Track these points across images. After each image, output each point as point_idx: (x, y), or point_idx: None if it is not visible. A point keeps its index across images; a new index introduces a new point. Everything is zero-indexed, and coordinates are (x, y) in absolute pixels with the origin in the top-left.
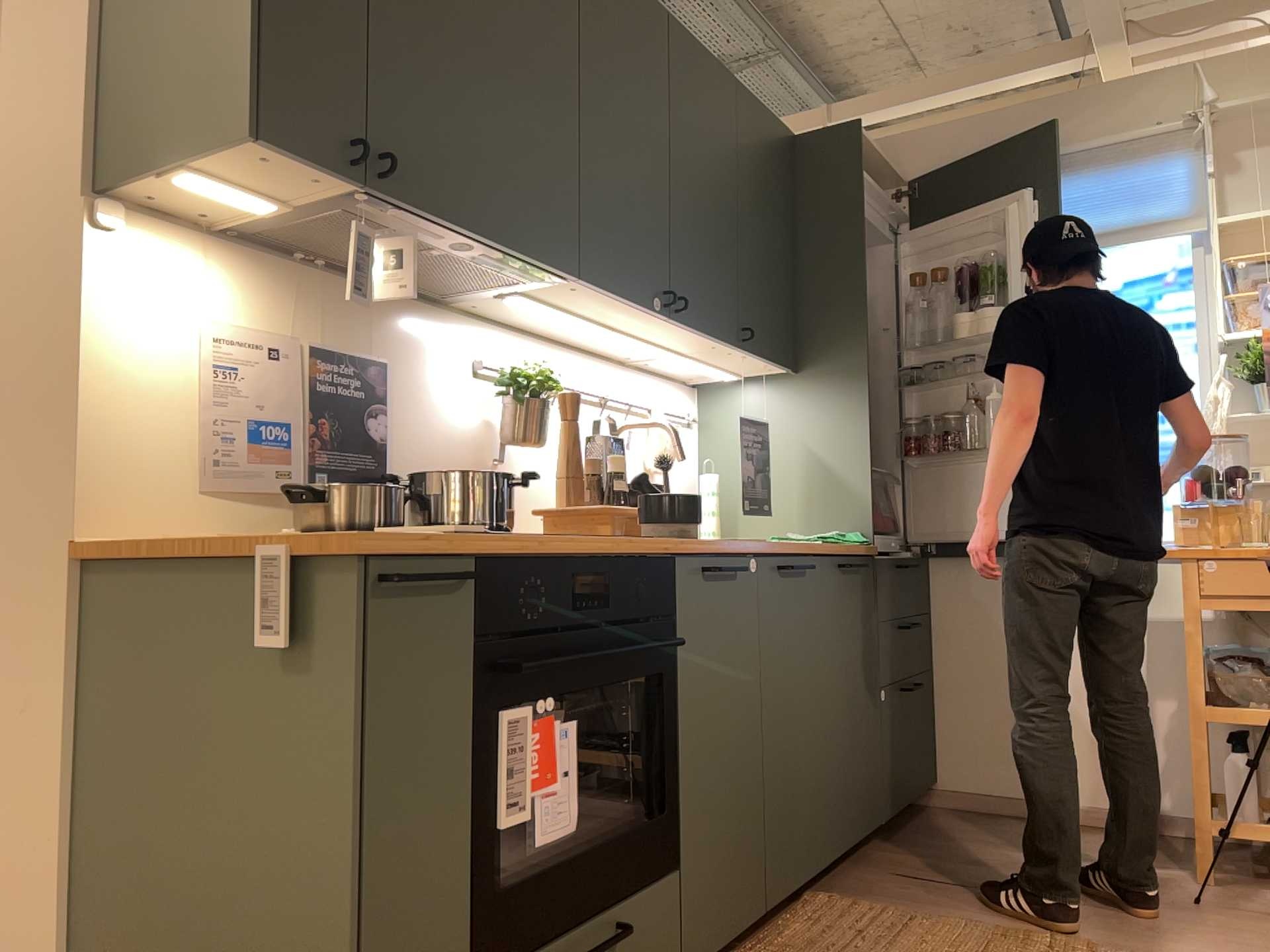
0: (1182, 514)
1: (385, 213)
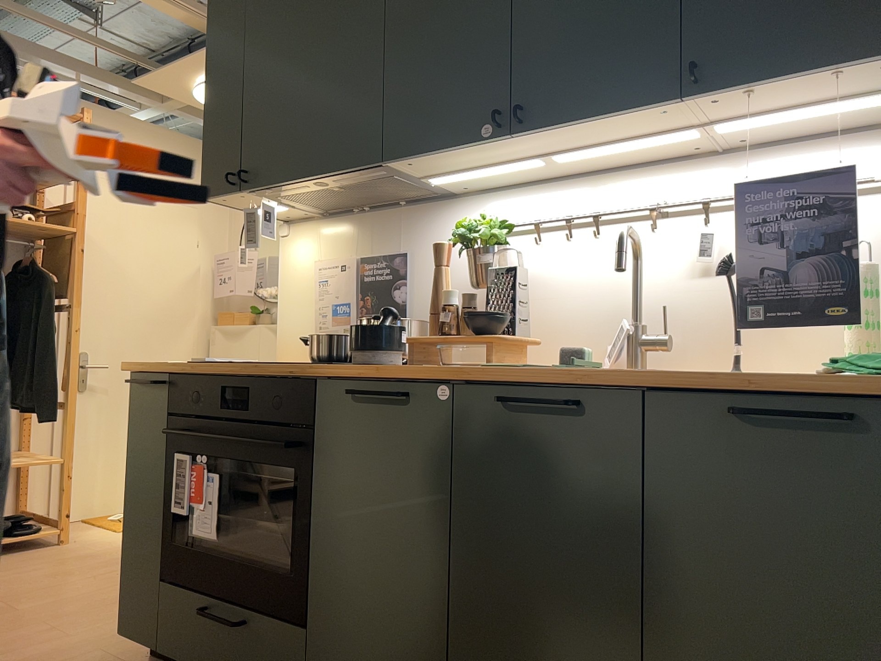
0: None
1: (273, 192)
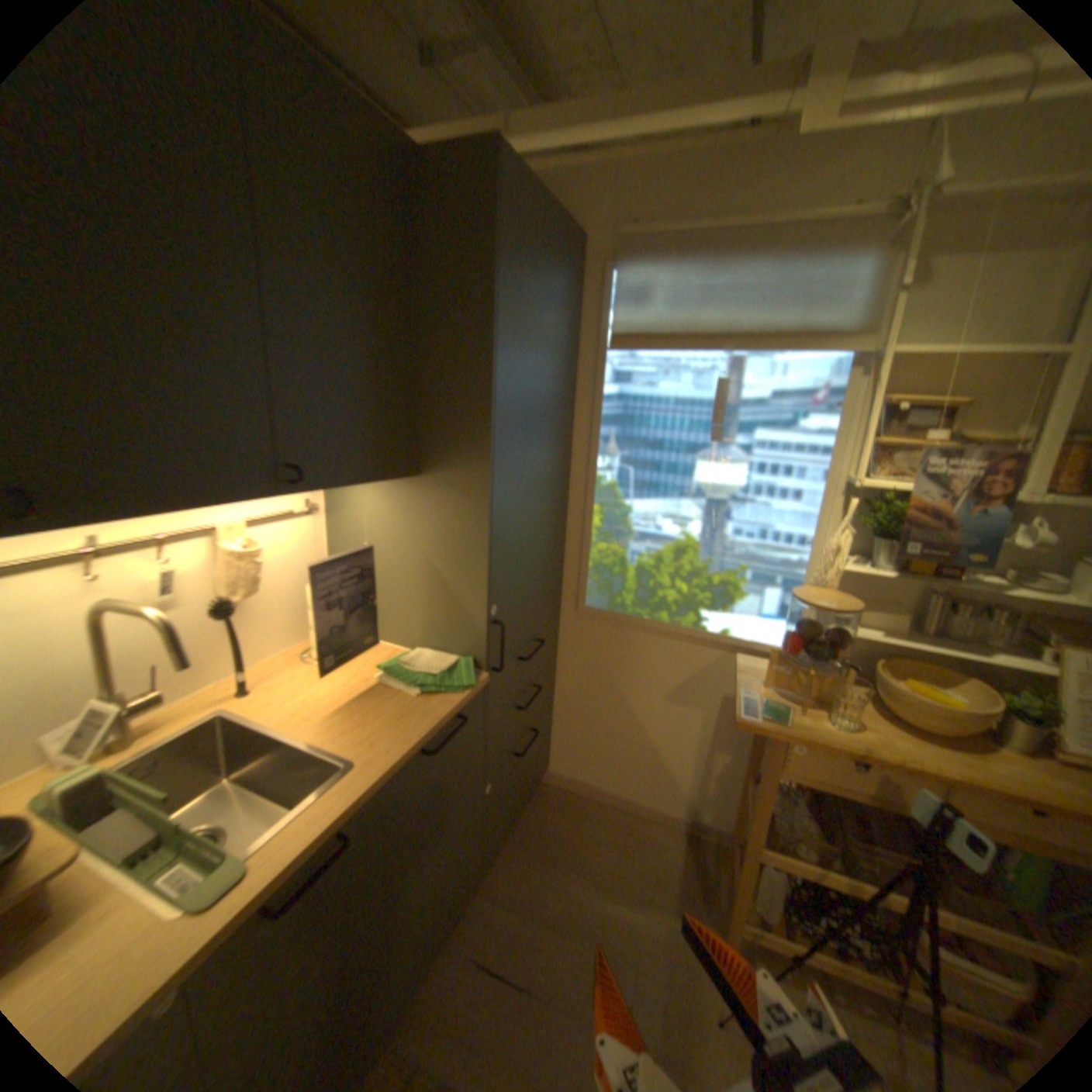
0: (781, 661)
1: None
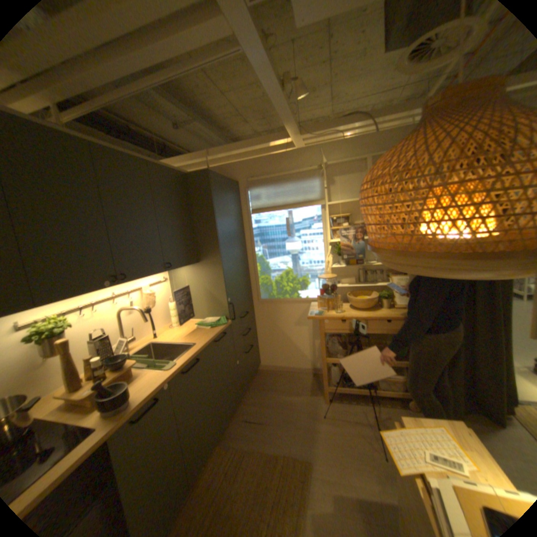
0: (320, 299)
1: None
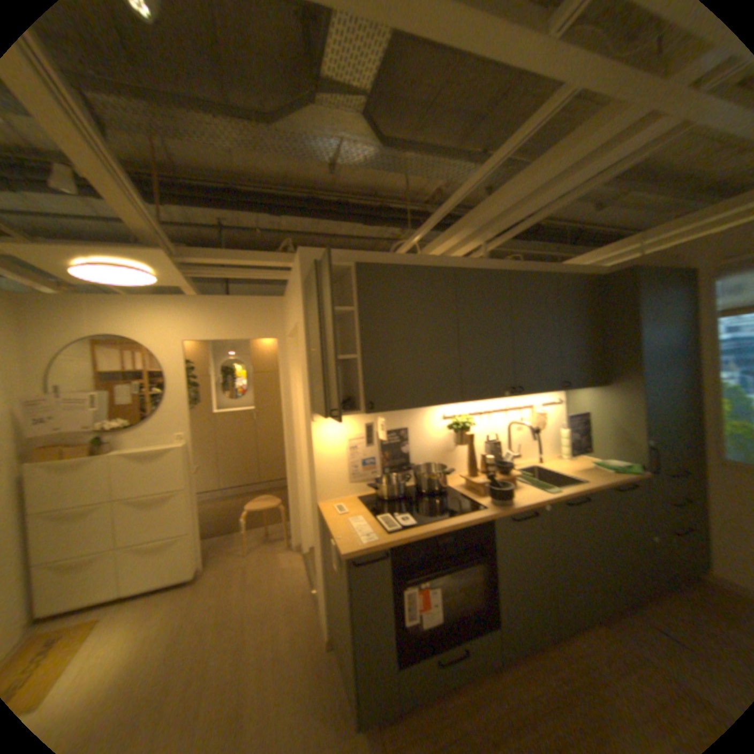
0: None
1: (378, 412)
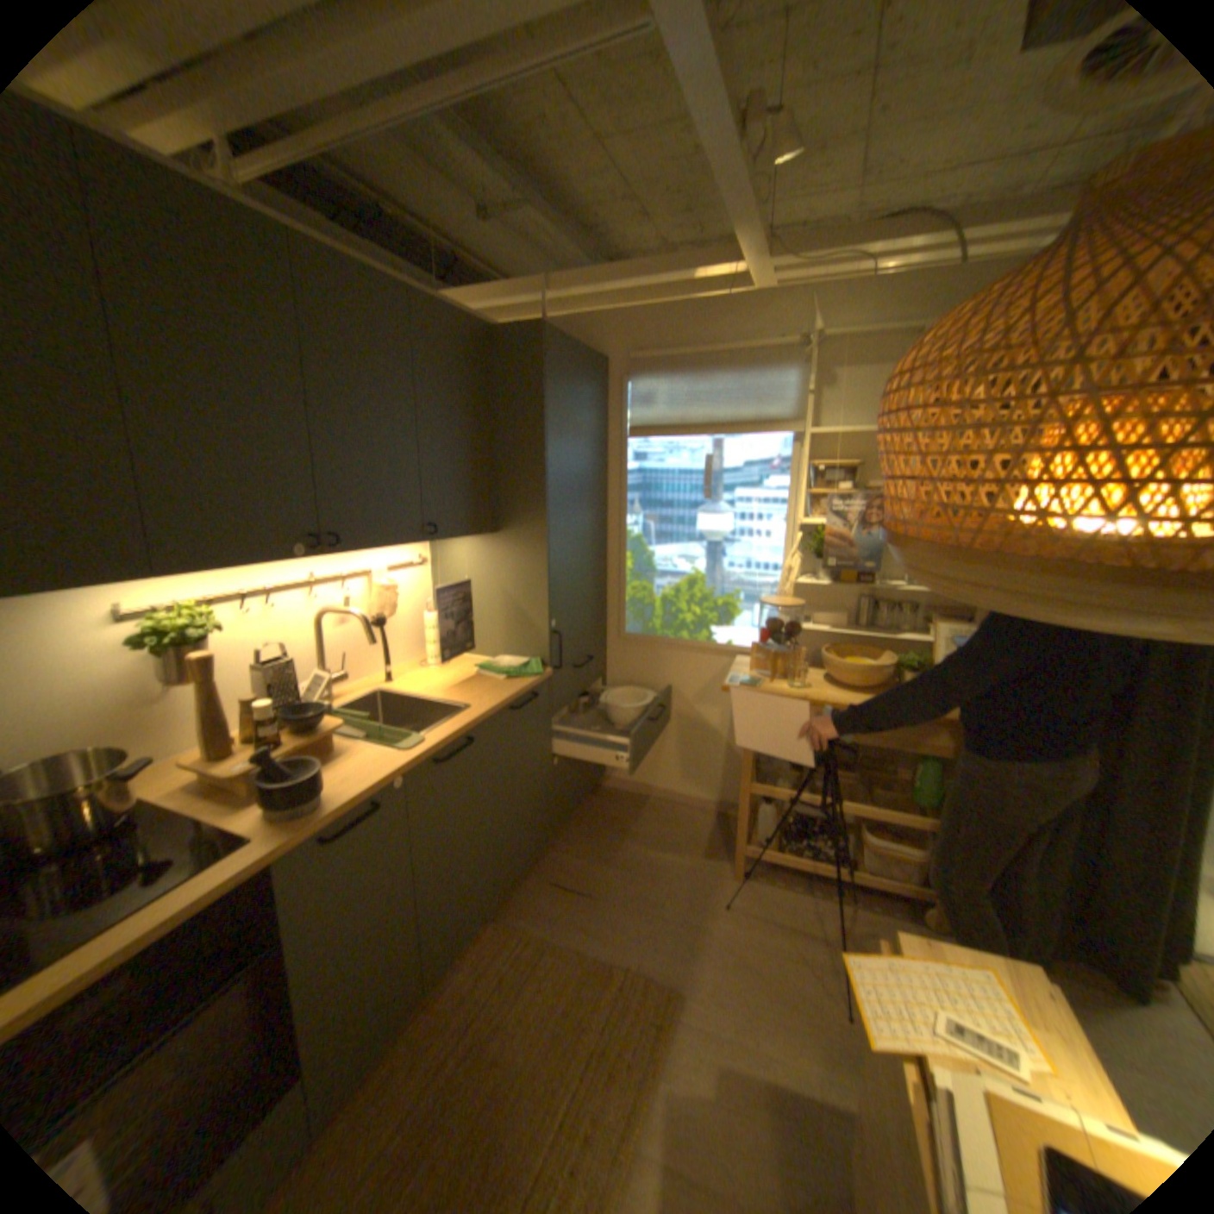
0: (757, 651)
1: None
